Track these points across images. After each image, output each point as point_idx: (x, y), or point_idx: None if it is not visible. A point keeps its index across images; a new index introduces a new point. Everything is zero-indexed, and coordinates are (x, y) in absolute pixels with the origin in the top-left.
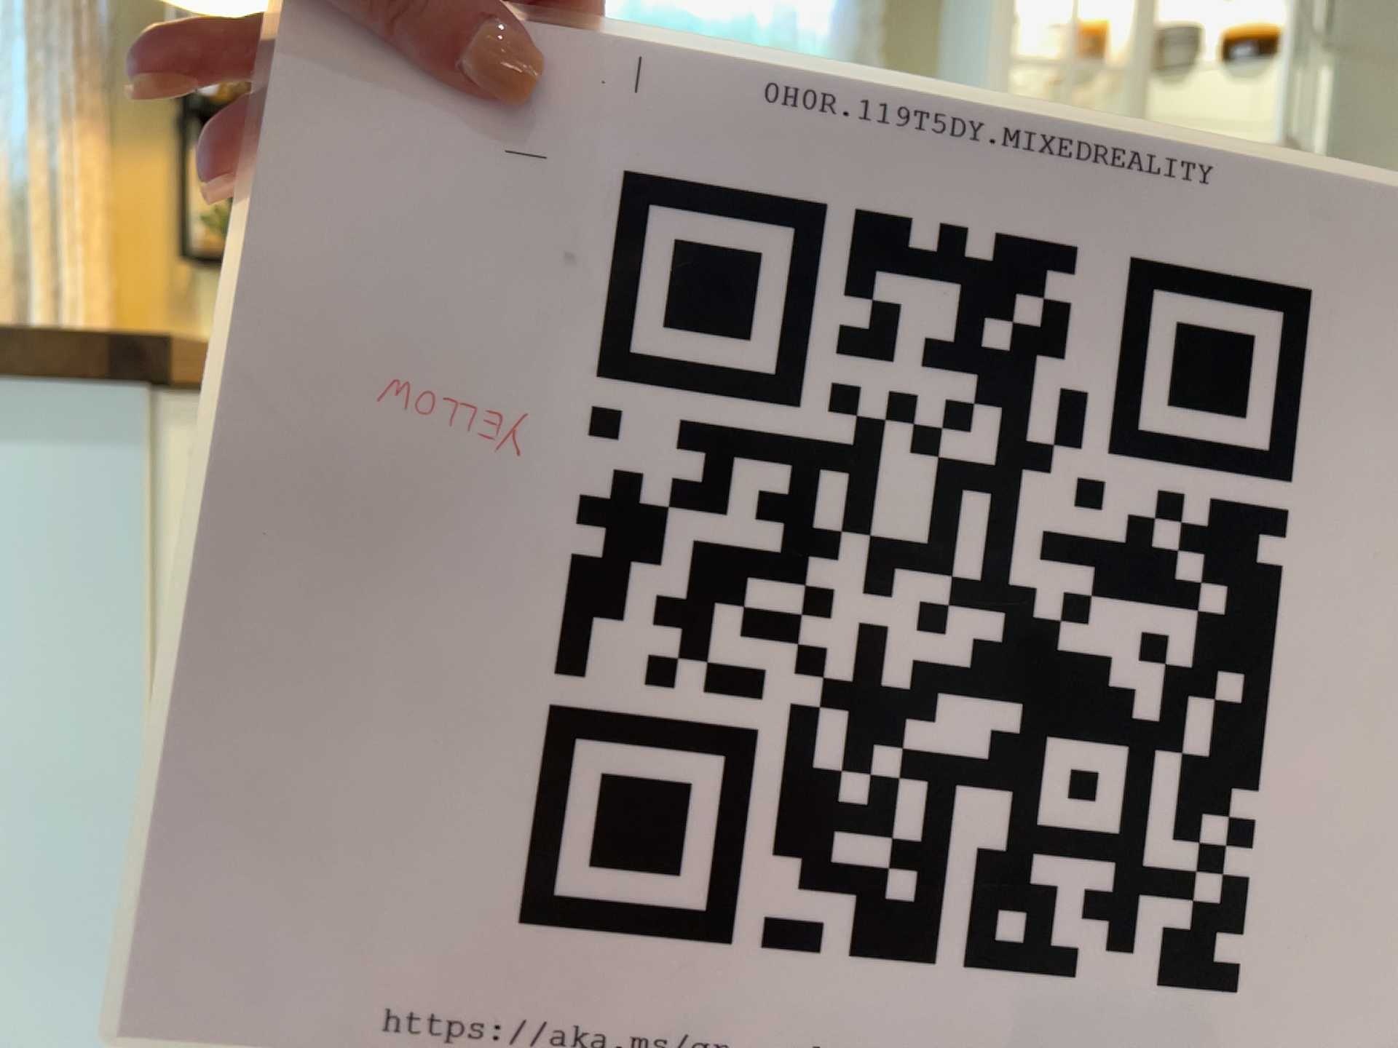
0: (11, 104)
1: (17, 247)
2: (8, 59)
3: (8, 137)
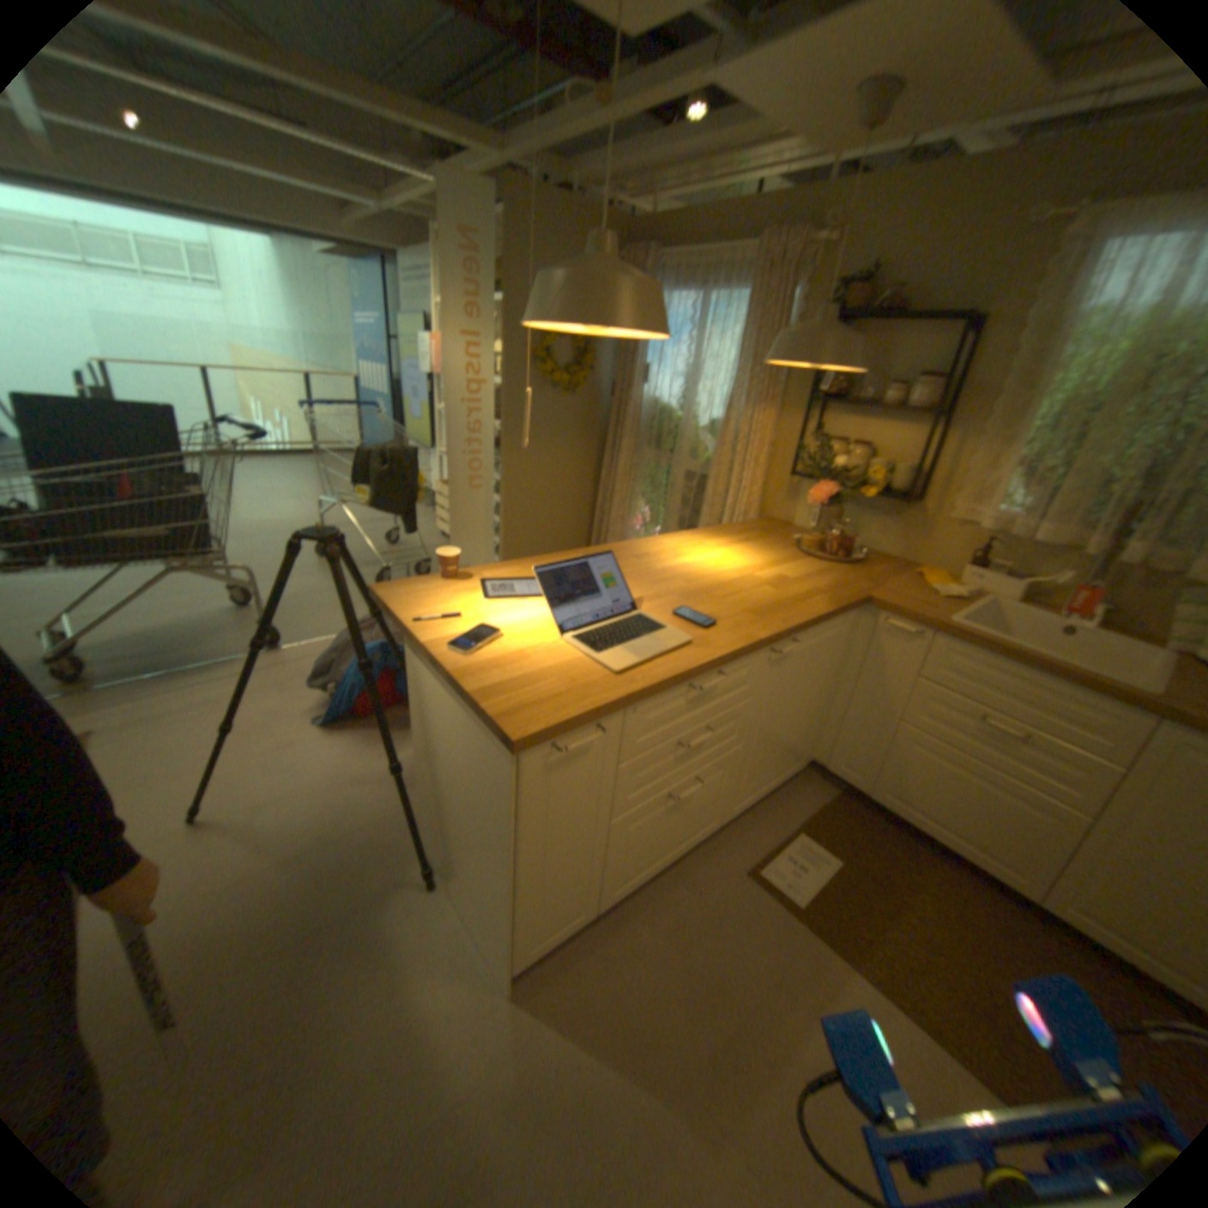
0: (741, 393)
1: (730, 458)
2: (743, 372)
3: (736, 409)
